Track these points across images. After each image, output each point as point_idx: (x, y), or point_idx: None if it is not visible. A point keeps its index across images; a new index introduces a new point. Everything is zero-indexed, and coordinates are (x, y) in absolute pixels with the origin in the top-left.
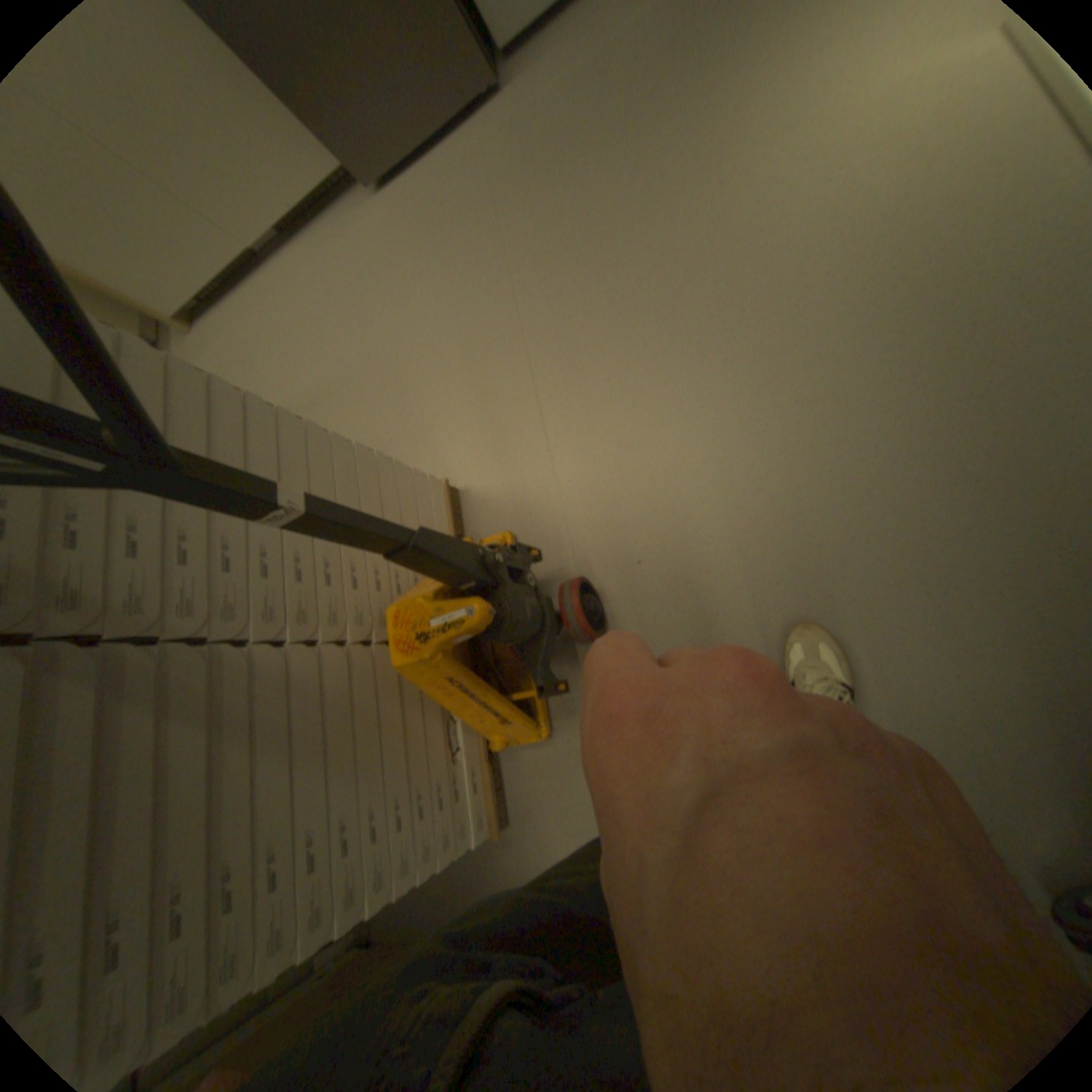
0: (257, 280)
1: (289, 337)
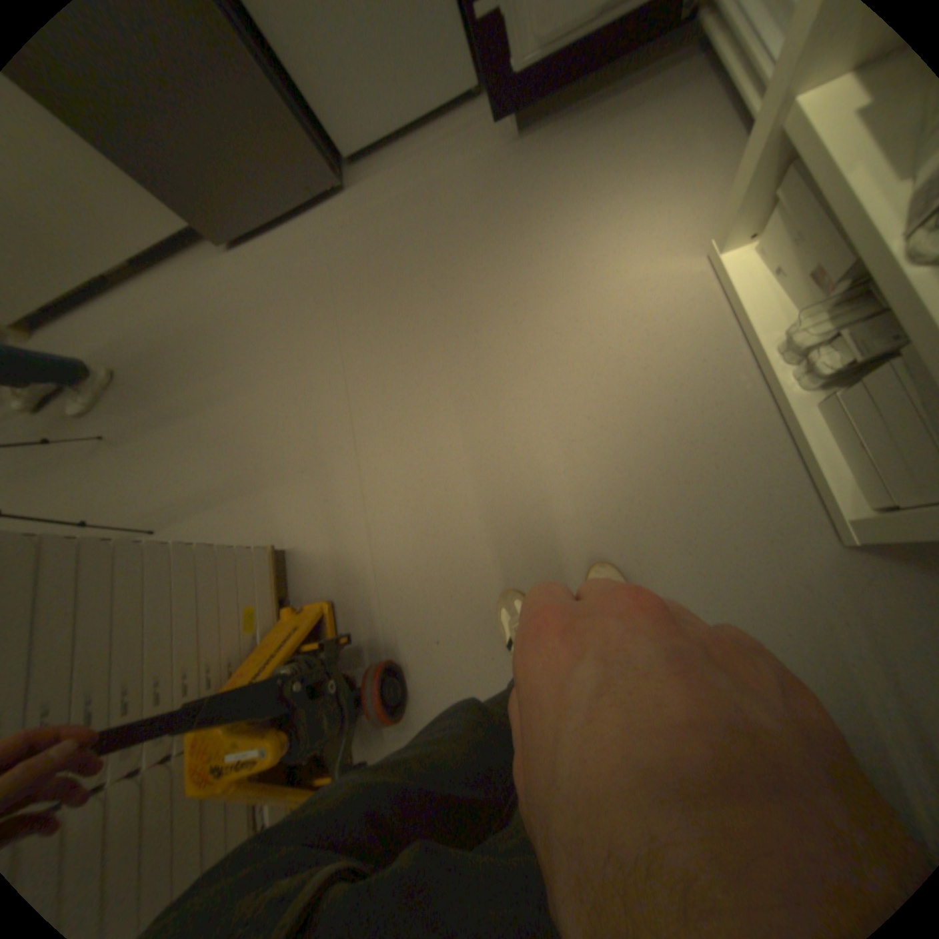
0: (104, 305)
1: (132, 369)
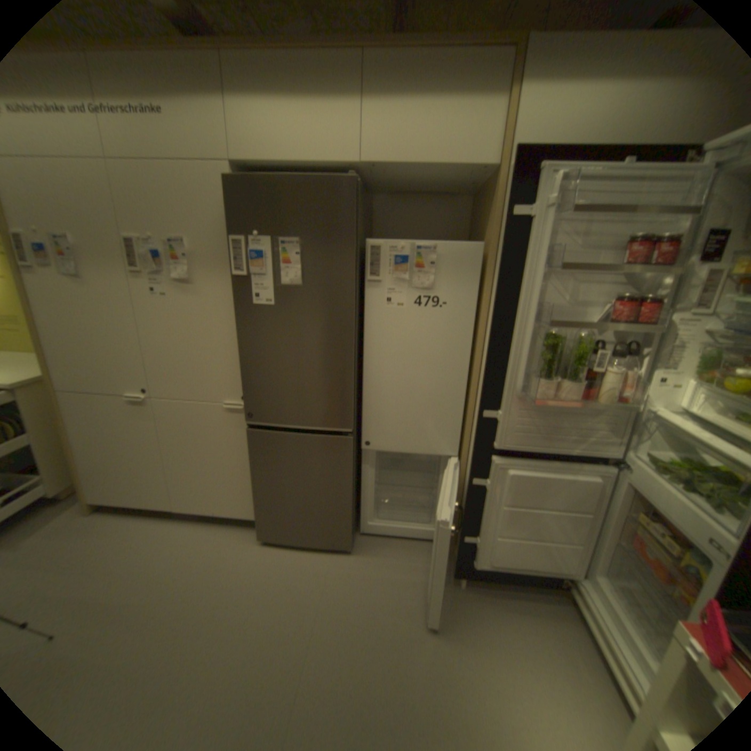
0: (155, 526)
1: (131, 587)
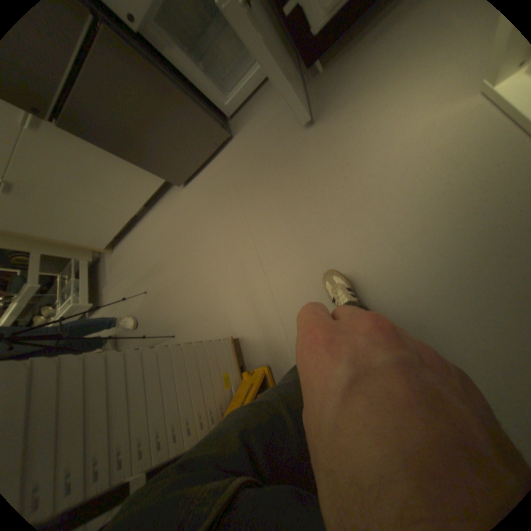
0: (138, 228)
1: (154, 255)
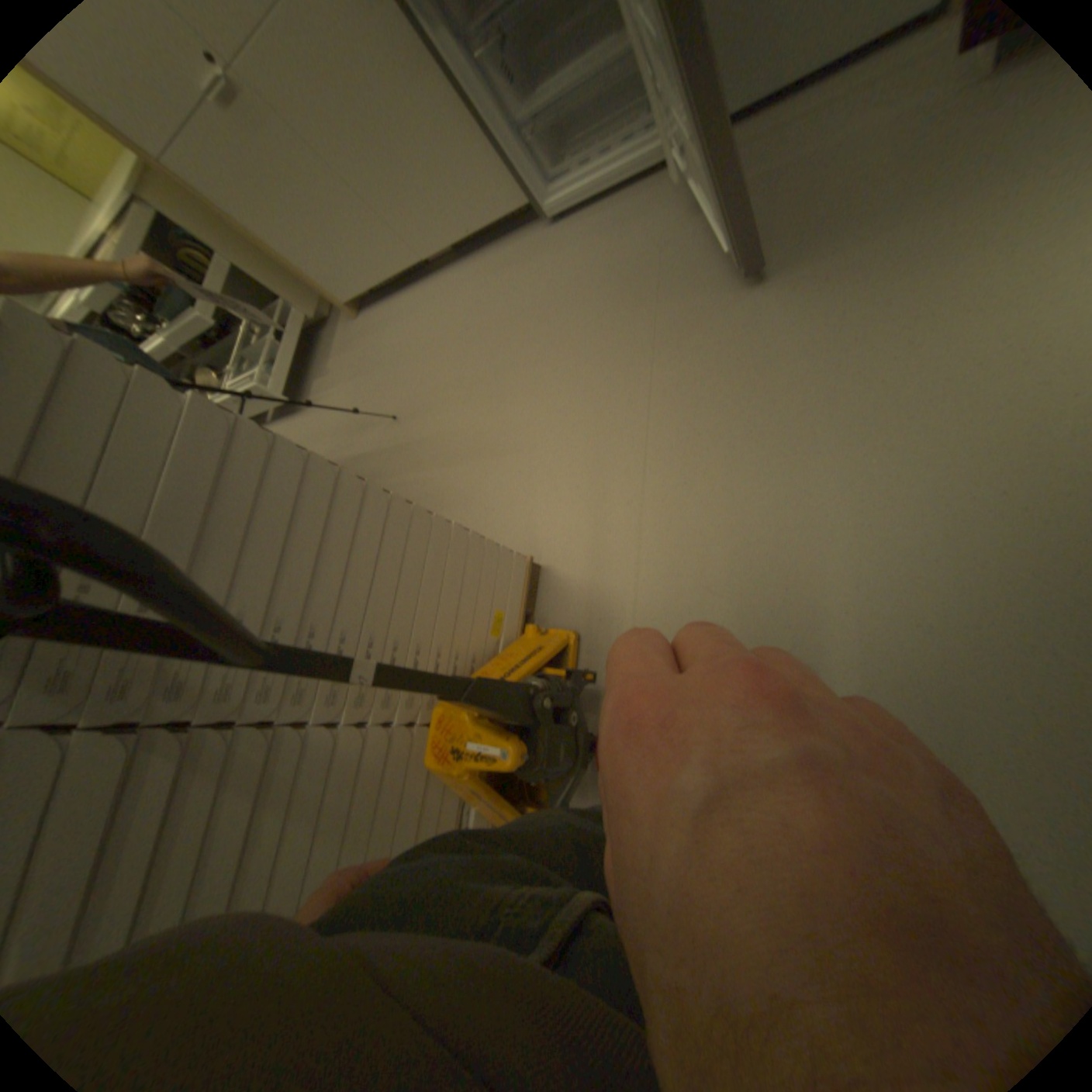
0: (422, 287)
1: (434, 352)
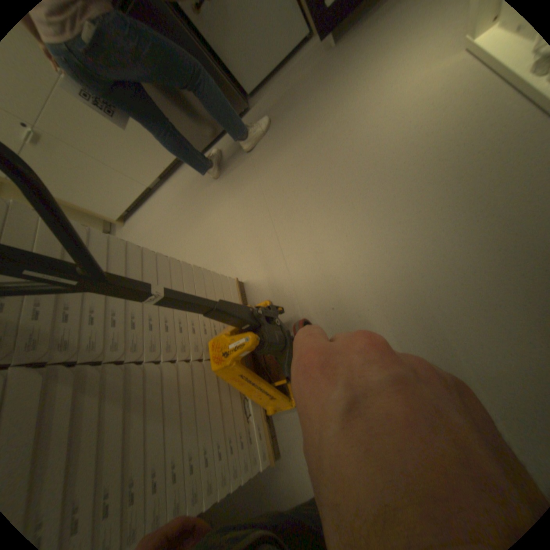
0: (152, 200)
1: (165, 222)
